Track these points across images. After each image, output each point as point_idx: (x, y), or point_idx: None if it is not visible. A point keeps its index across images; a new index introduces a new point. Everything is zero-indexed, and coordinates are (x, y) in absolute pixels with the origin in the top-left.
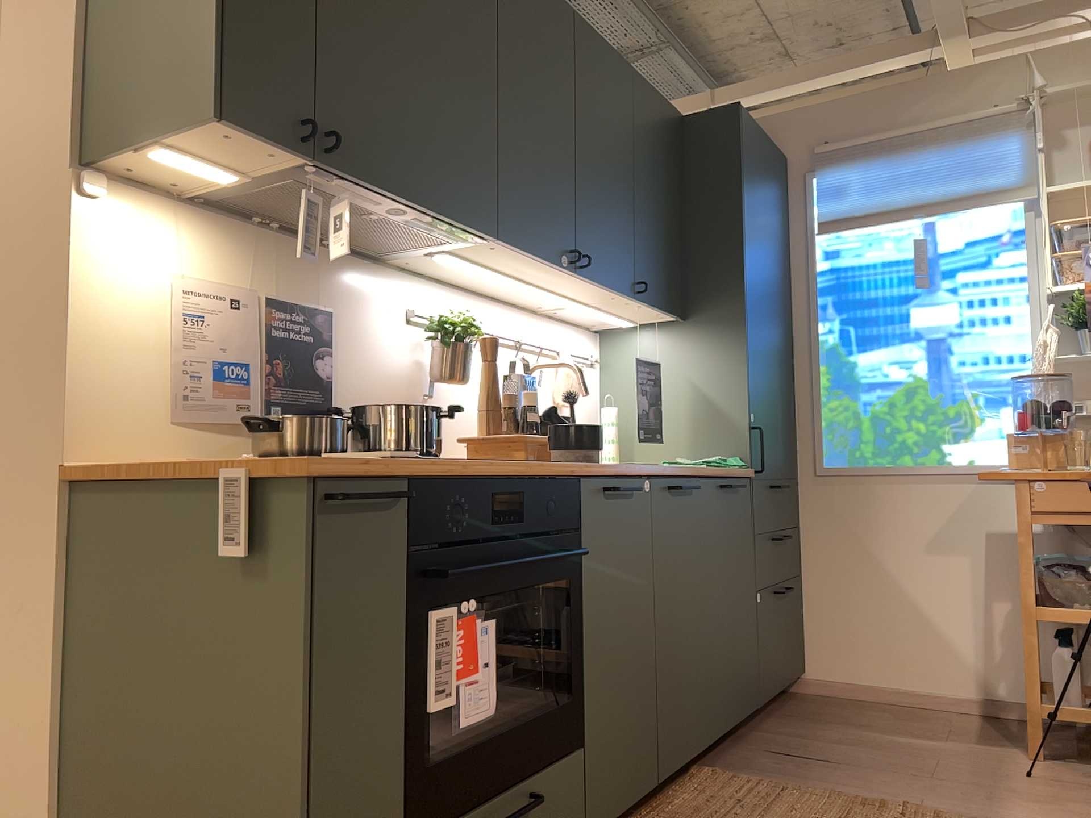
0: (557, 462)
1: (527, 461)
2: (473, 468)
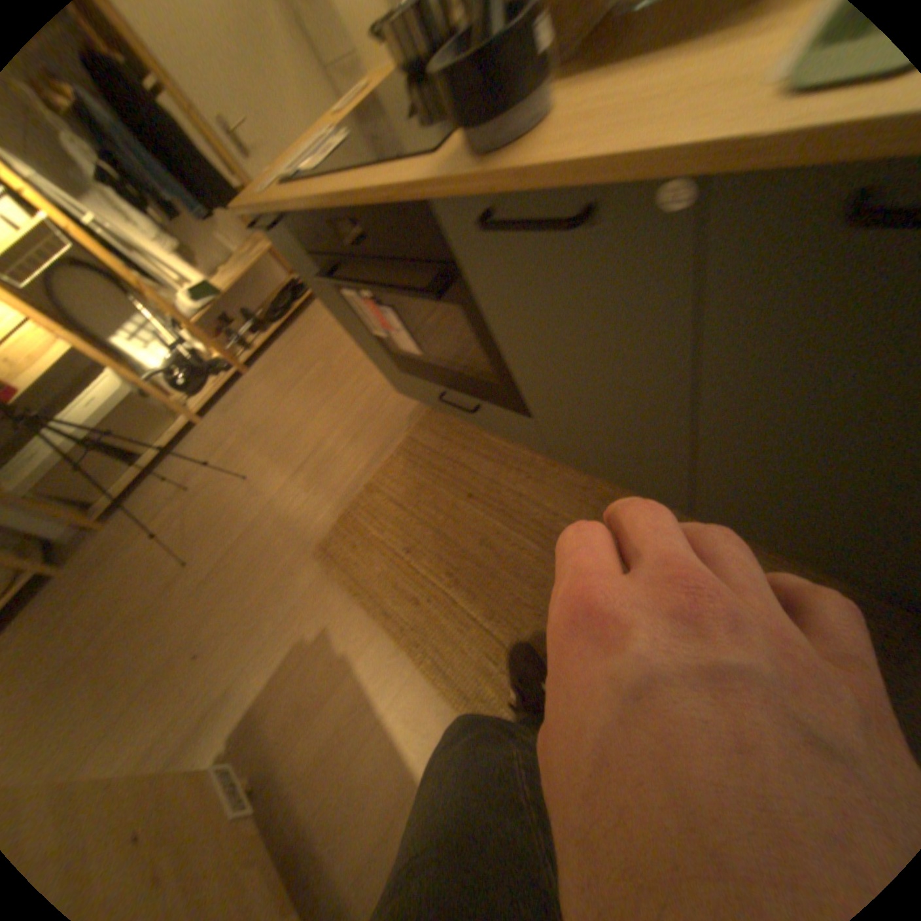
0: (421, 155)
1: (371, 166)
2: (305, 196)
